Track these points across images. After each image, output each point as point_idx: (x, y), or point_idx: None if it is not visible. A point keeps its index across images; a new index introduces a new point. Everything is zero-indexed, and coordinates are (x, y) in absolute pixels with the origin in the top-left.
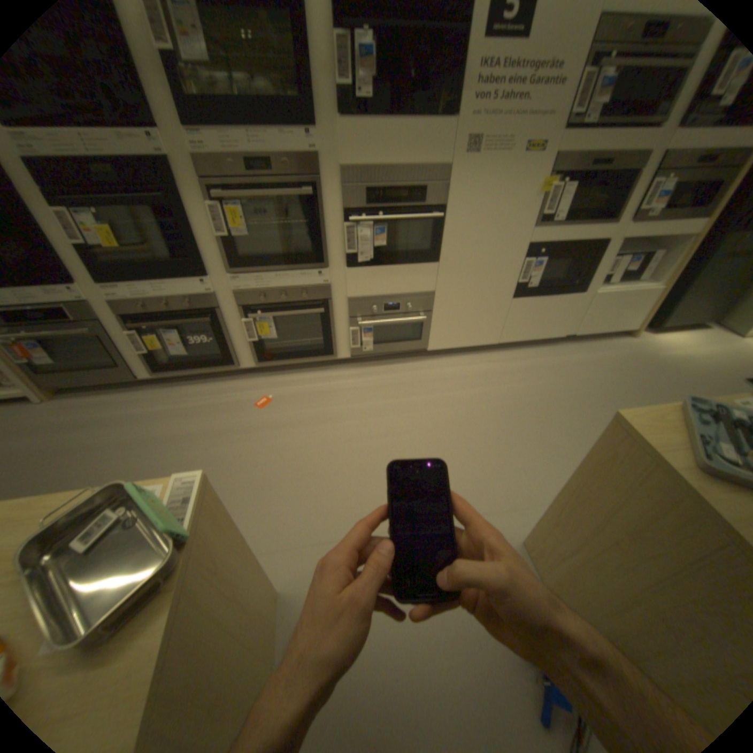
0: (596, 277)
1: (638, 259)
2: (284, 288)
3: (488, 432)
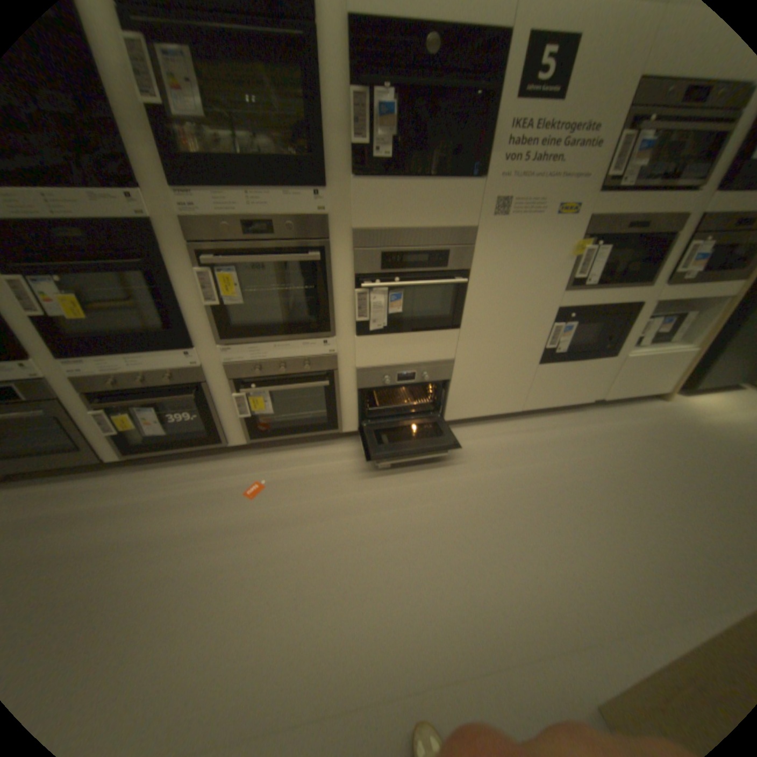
0: (628, 340)
1: (672, 321)
2: (284, 358)
3: (526, 528)
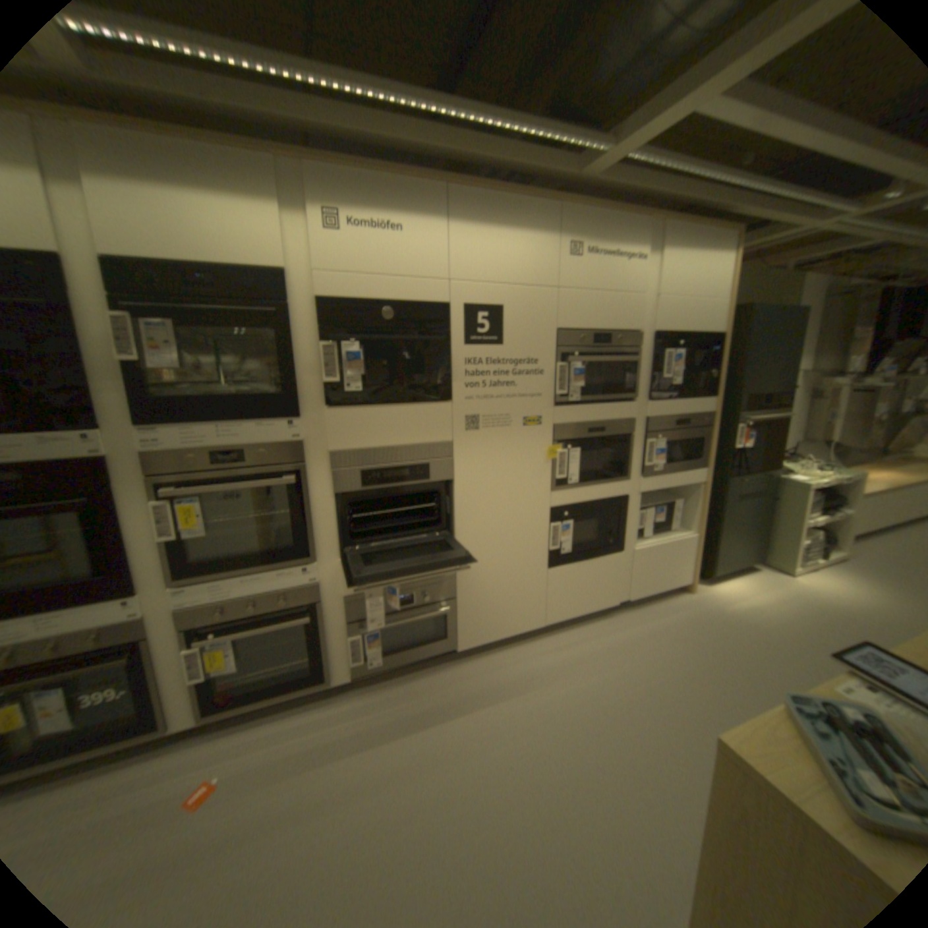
0: (627, 534)
1: (661, 511)
2: (252, 596)
3: (562, 774)
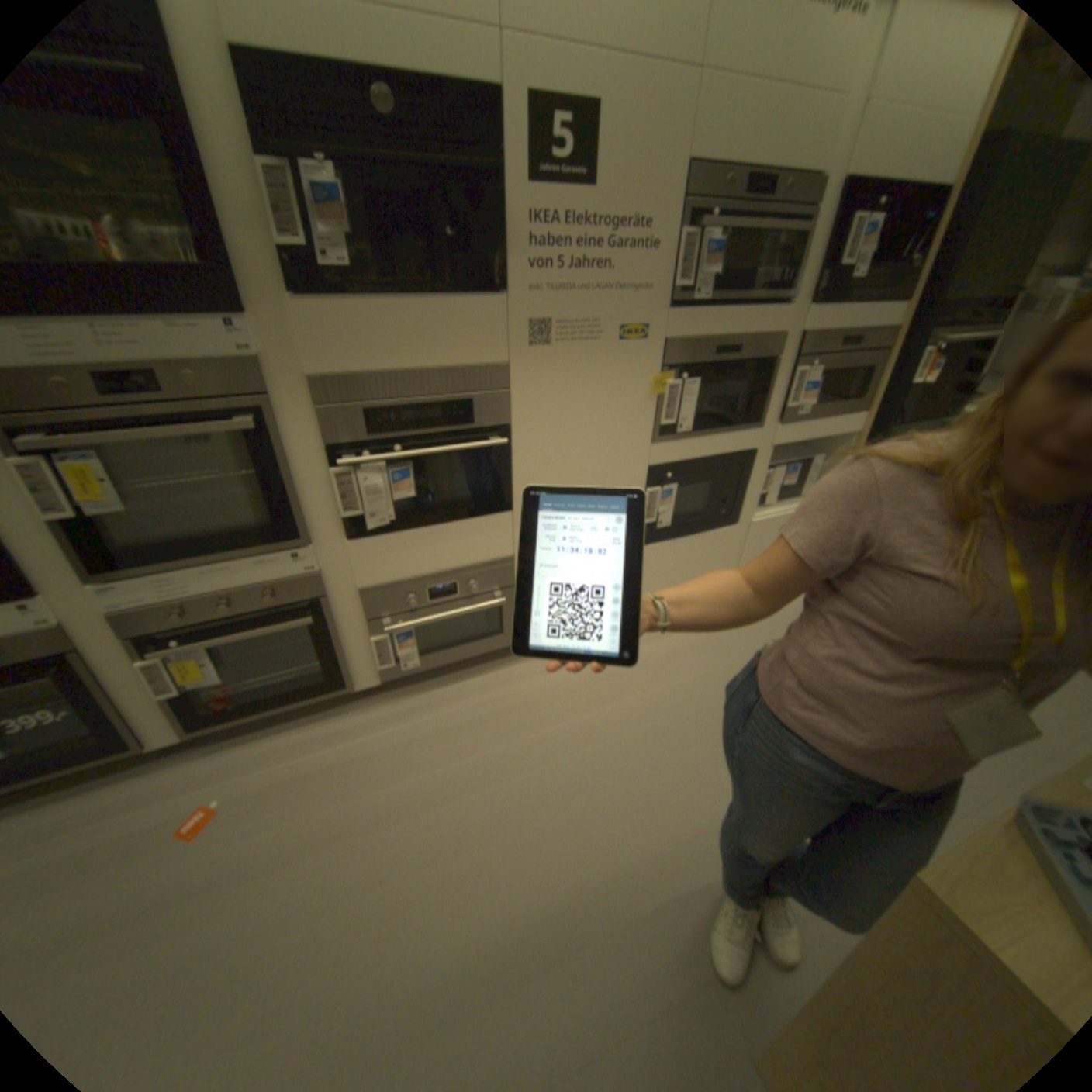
0: (747, 500)
1: (795, 469)
2: (224, 590)
3: (640, 793)
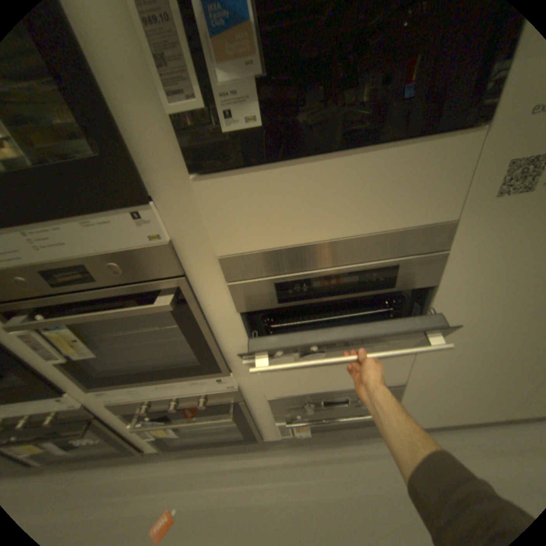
0: None
1: None
2: (172, 397)
3: None
